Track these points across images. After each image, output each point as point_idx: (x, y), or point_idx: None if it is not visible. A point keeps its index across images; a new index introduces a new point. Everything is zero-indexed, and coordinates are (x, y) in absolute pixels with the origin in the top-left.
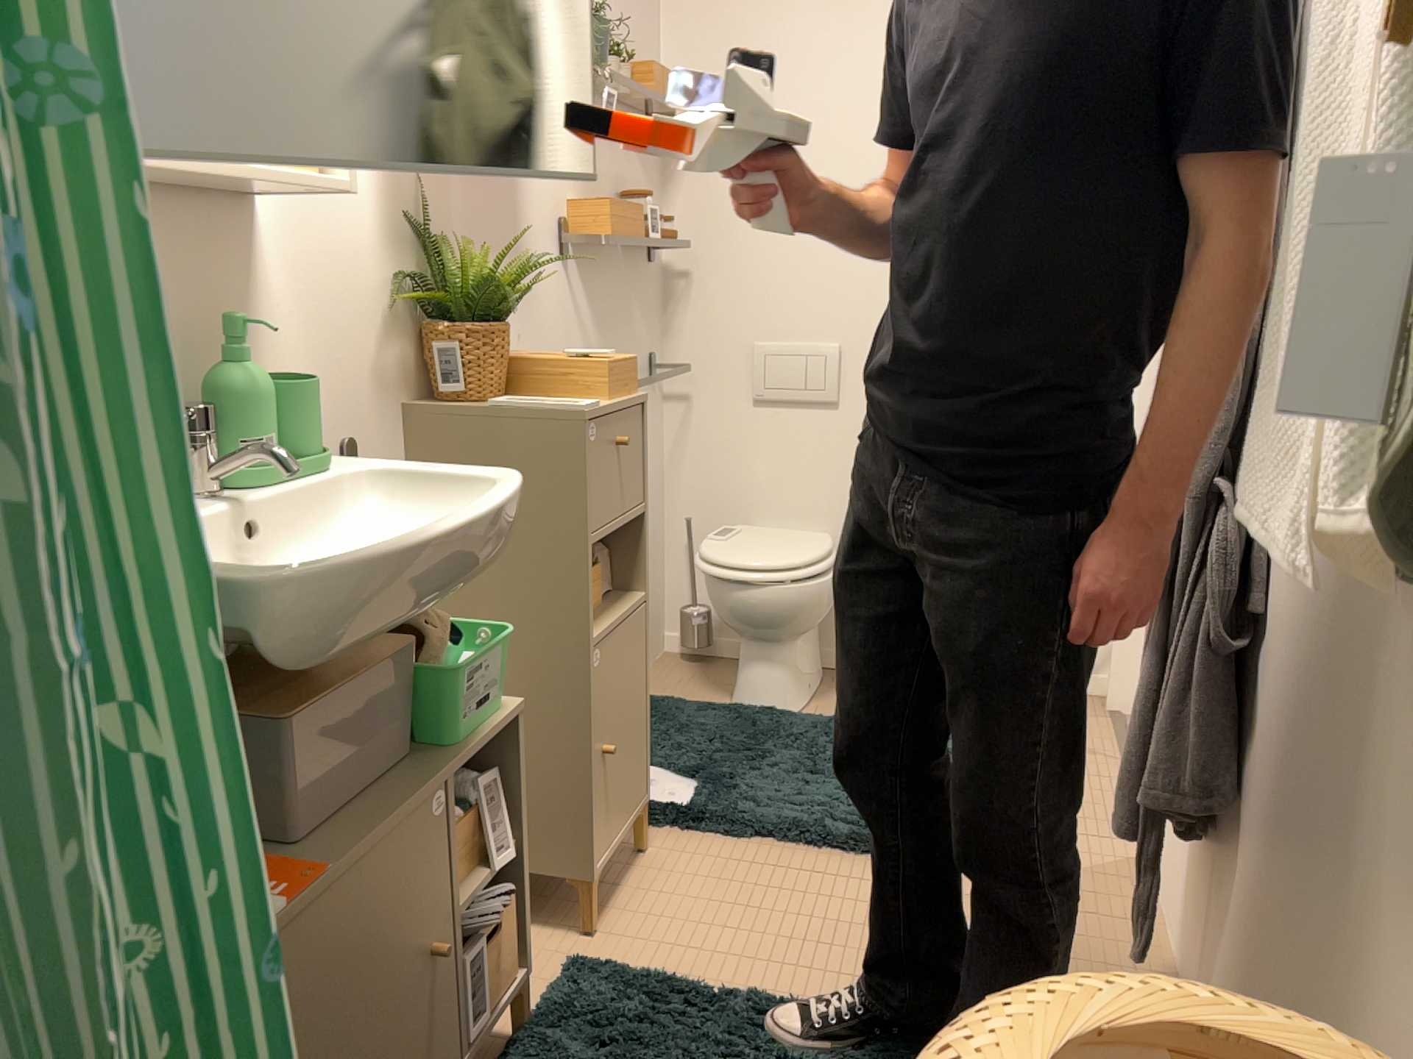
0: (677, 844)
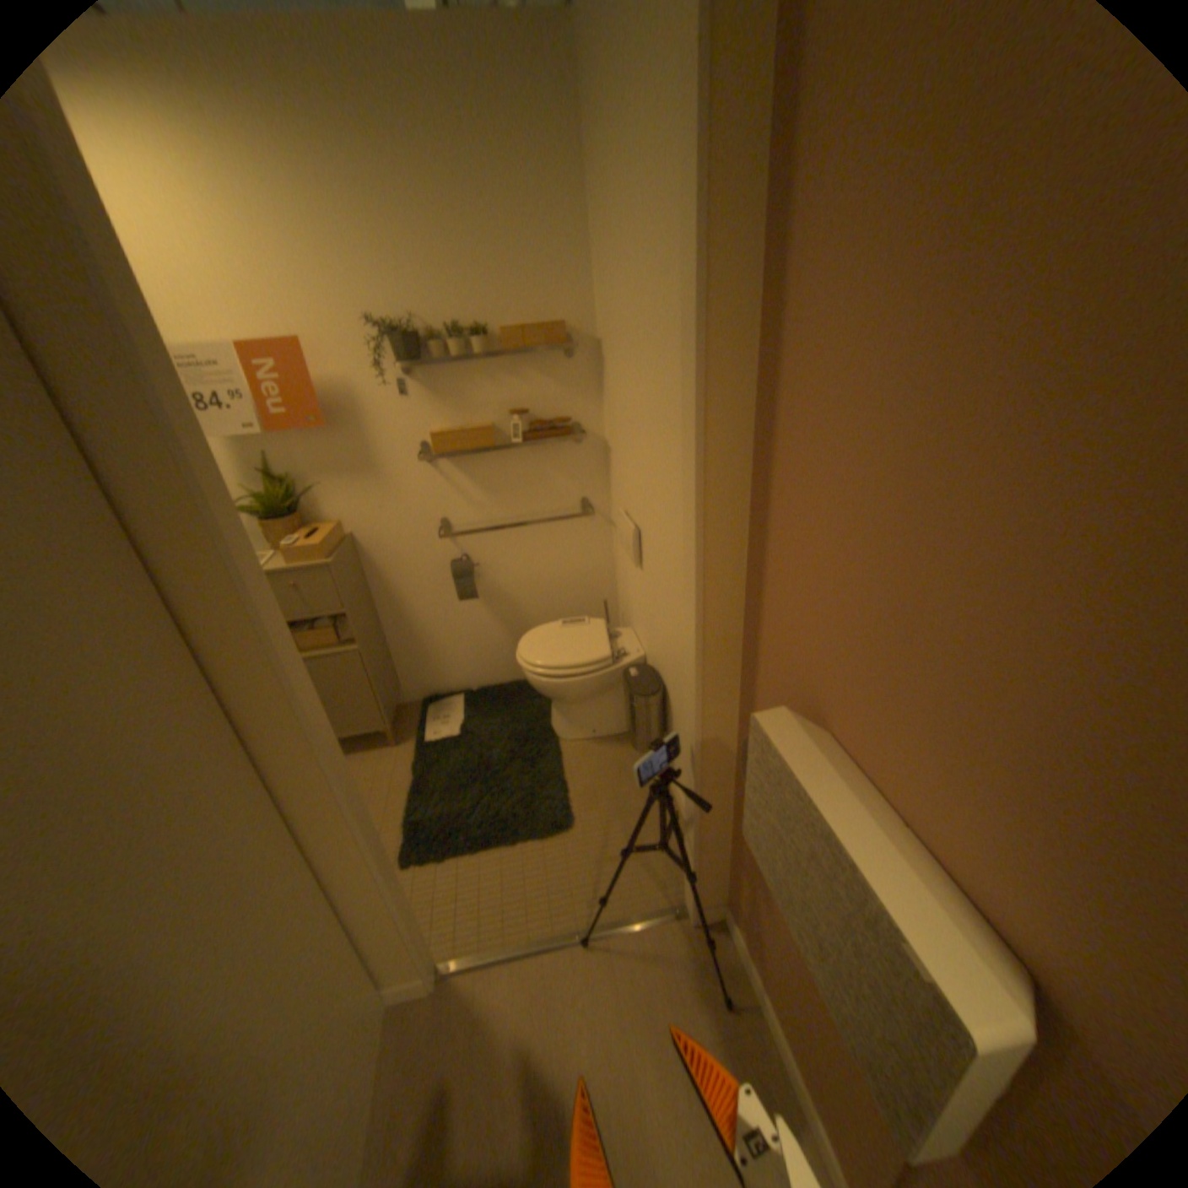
0: (399, 755)
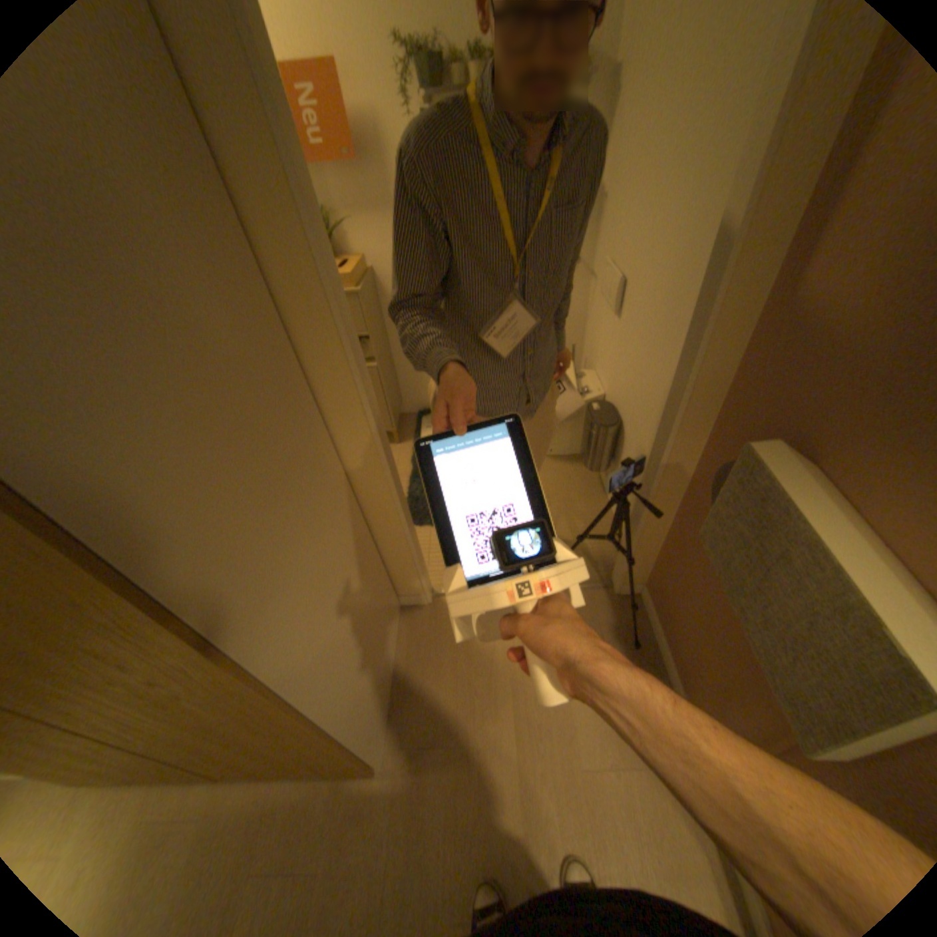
0: (402, 450)
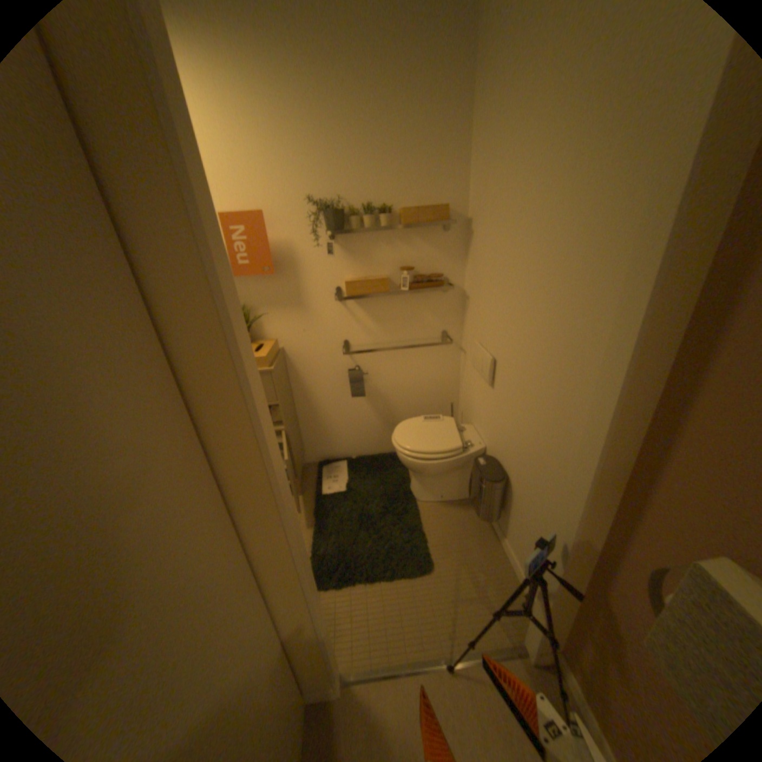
0: (304, 501)
